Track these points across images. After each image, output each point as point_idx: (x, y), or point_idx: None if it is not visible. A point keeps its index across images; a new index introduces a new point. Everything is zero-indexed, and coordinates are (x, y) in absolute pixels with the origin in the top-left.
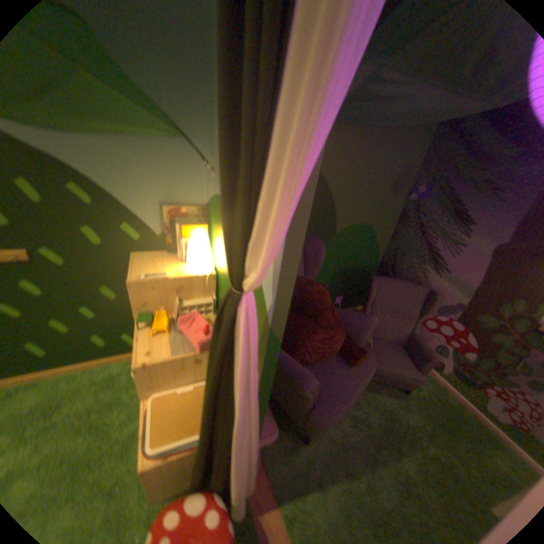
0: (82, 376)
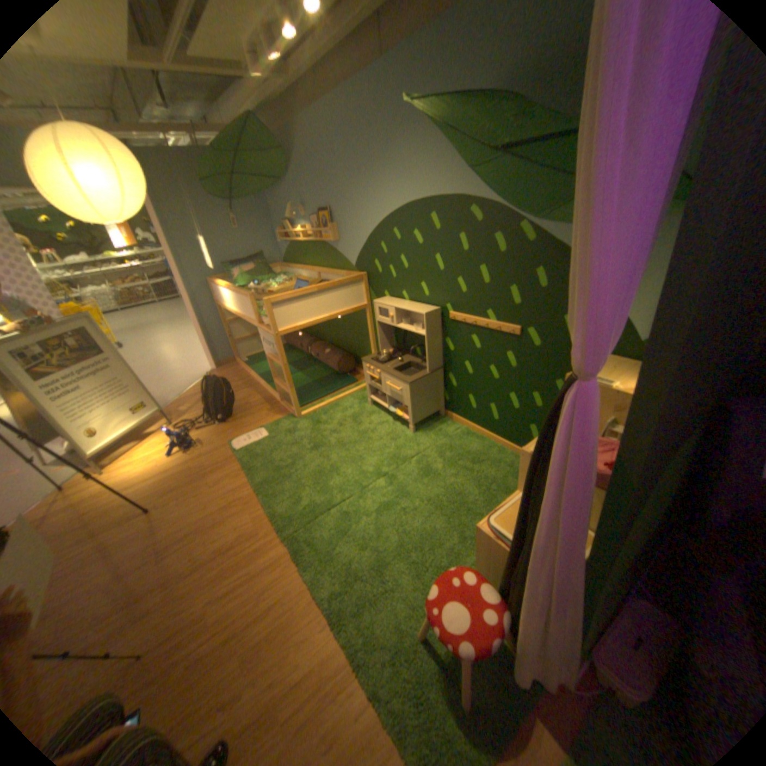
0: (509, 454)
